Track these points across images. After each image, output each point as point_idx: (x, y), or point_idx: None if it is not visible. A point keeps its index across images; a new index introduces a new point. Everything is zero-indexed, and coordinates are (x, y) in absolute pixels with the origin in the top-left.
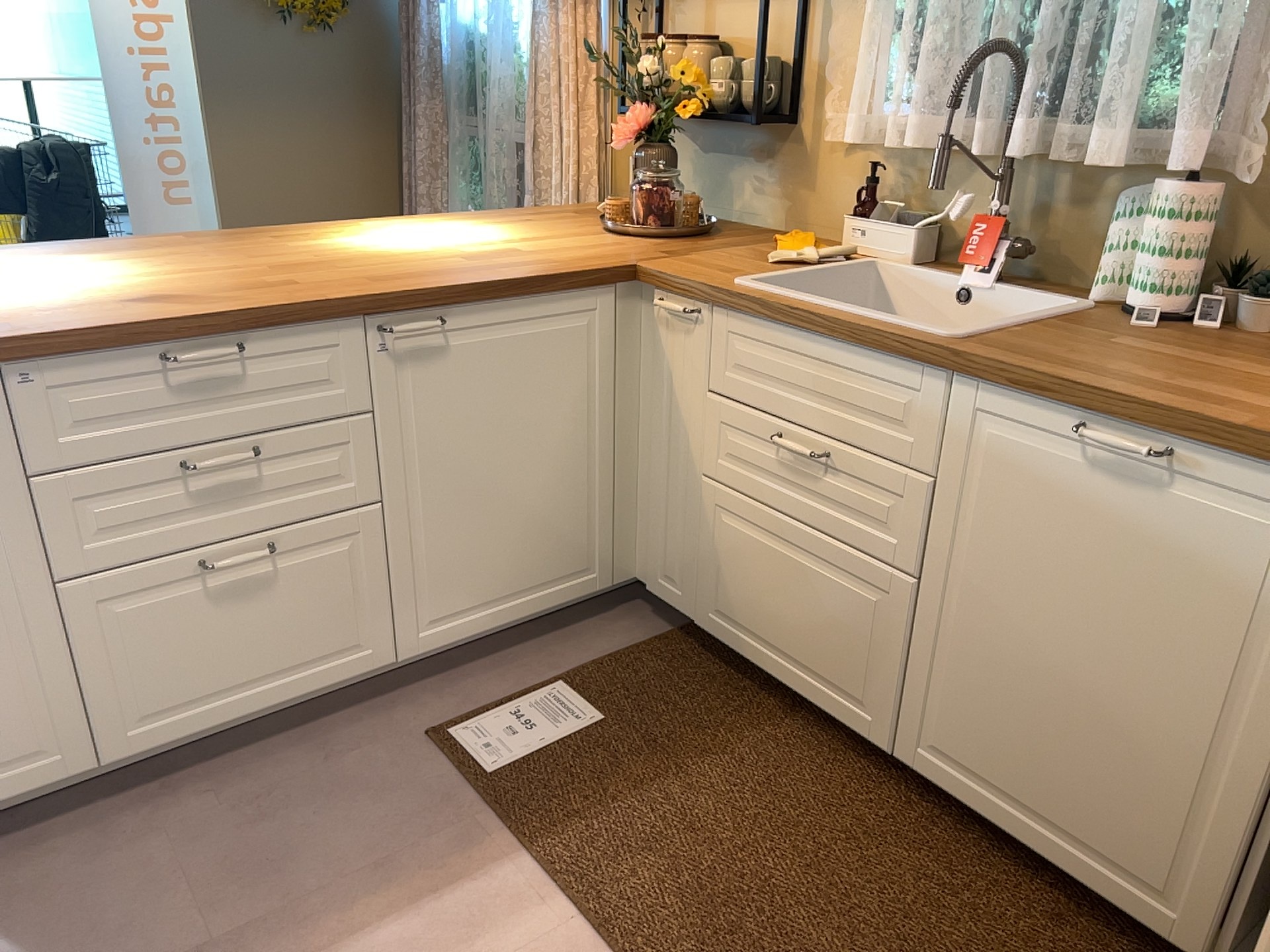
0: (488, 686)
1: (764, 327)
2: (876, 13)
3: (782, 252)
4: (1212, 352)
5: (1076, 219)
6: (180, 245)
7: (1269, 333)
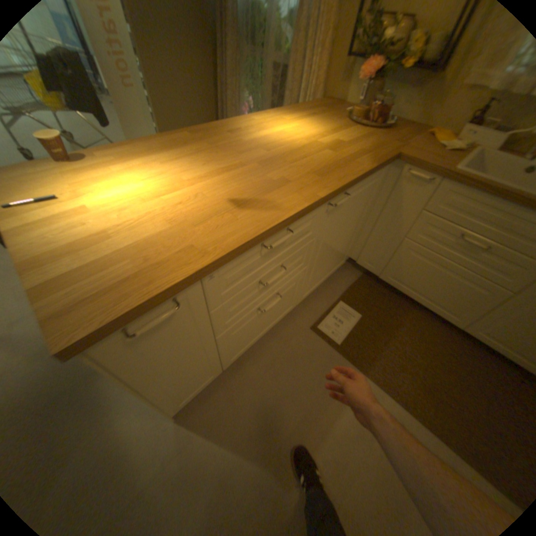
0: (319, 304)
1: (476, 193)
2: None
3: (450, 143)
4: None
5: None
6: (192, 141)
7: None
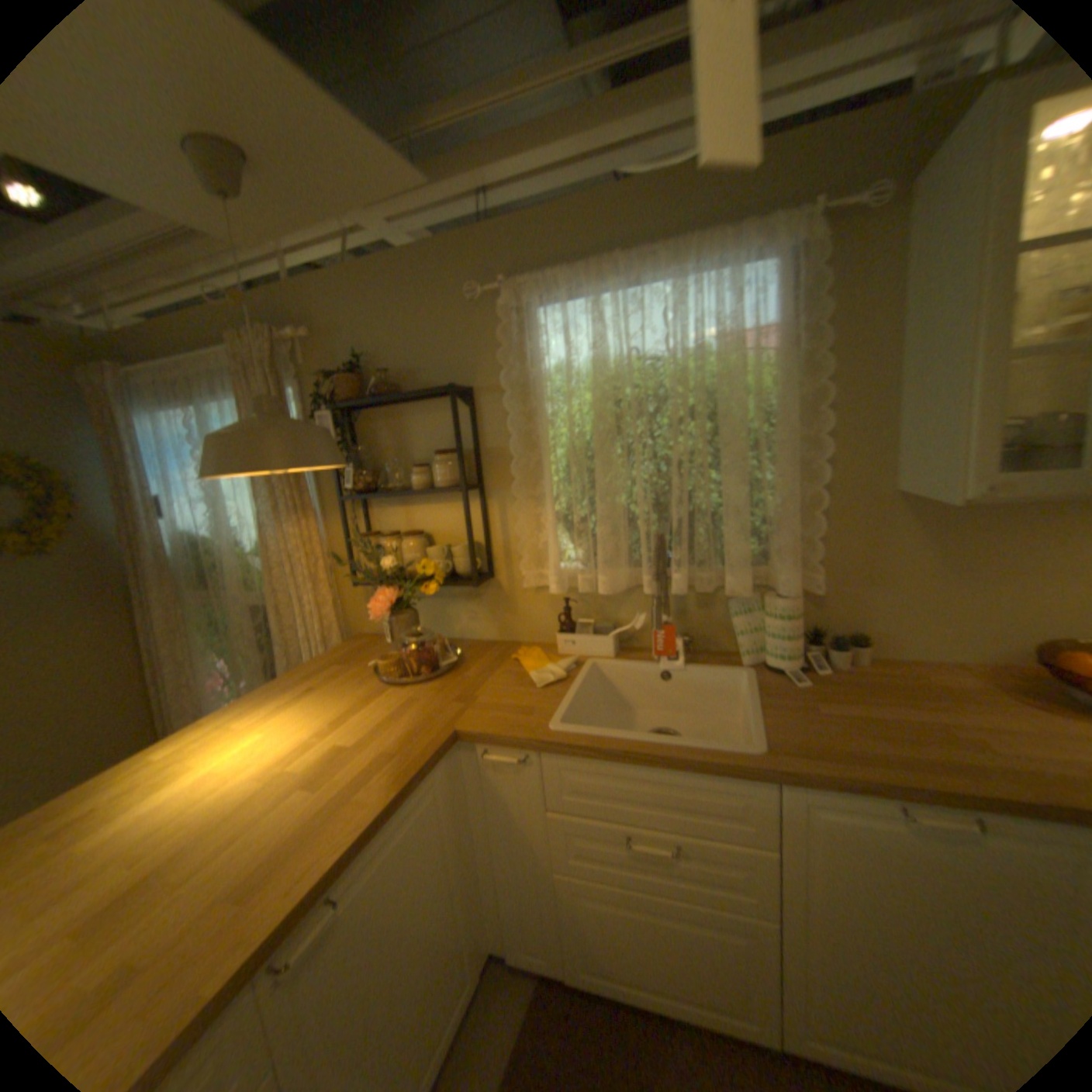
0: None
1: (596, 764)
2: (543, 510)
3: (540, 675)
4: (870, 700)
5: (707, 613)
6: None
7: (853, 666)
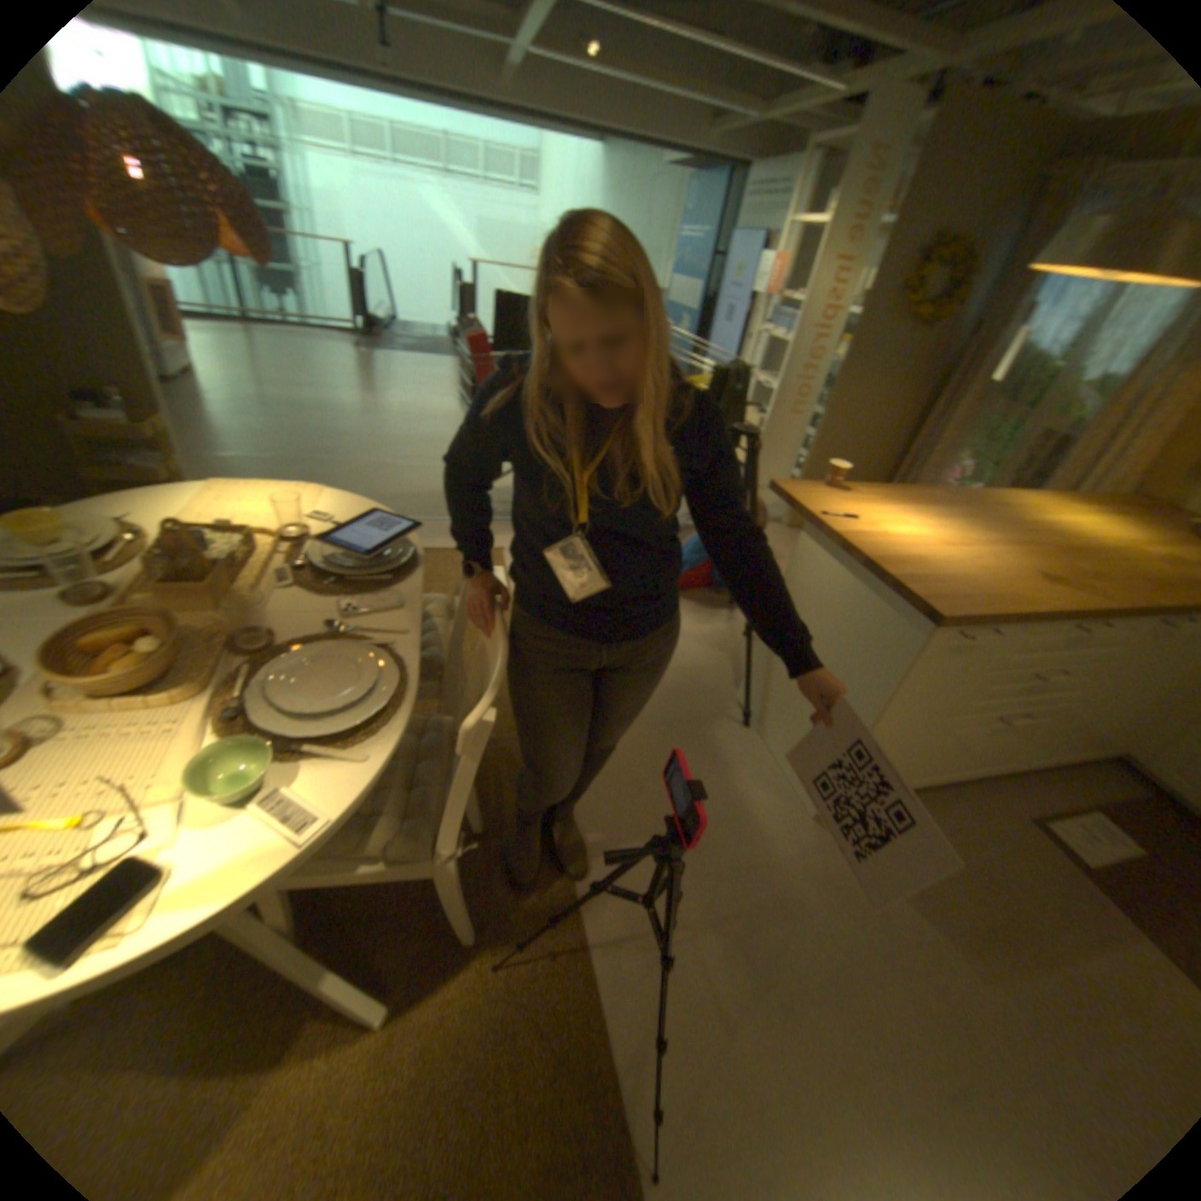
0: (1053, 799)
1: None
2: None
3: None
4: None
5: None
6: (956, 503)
7: None
